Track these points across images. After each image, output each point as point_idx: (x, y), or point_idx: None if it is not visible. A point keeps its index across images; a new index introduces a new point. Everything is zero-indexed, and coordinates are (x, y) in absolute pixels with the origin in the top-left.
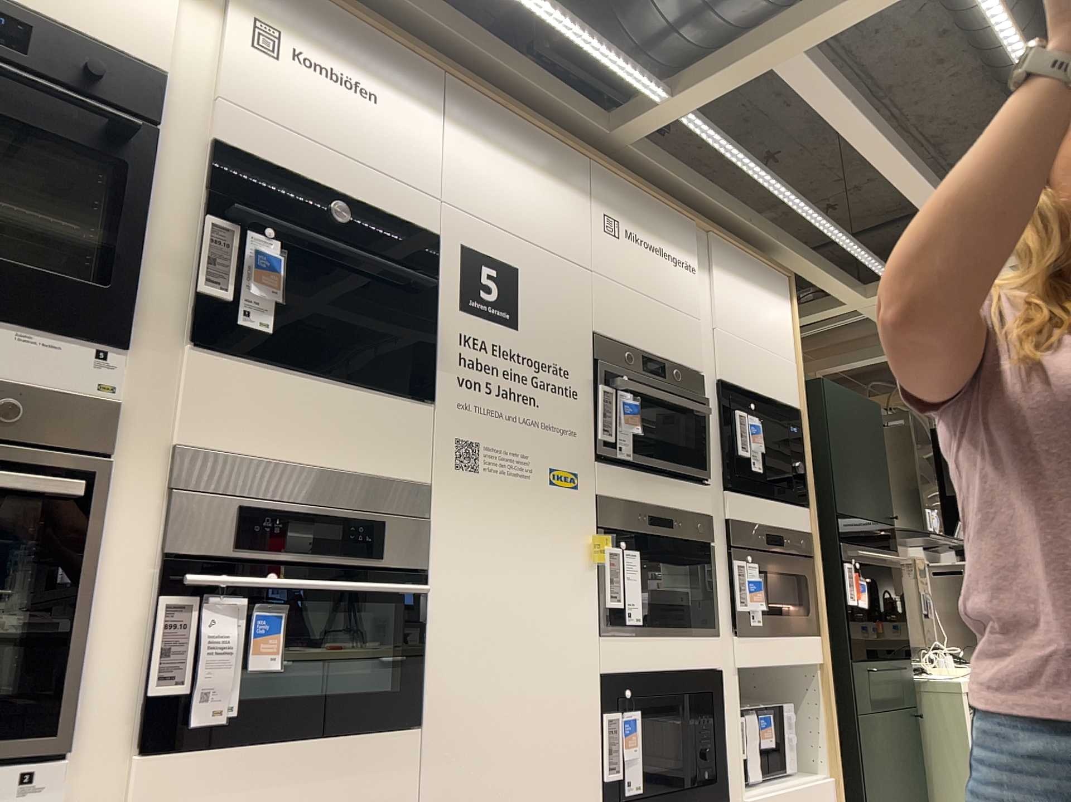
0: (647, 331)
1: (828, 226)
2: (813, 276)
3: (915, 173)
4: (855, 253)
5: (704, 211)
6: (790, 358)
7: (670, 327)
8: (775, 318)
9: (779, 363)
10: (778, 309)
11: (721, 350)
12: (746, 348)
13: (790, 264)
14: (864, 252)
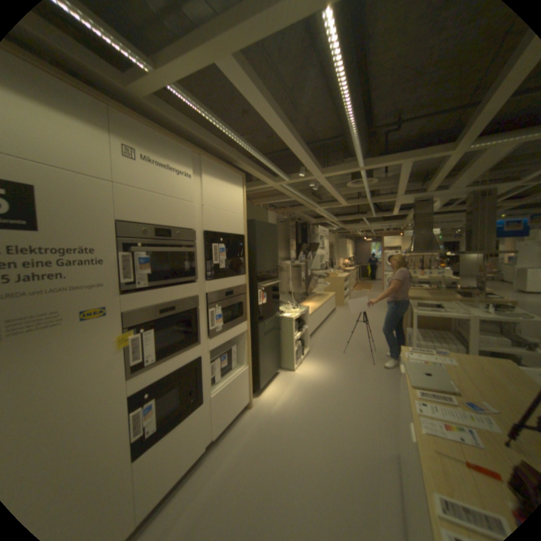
0: (157, 215)
1: (259, 156)
2: (255, 175)
3: (294, 138)
4: (271, 168)
5: (200, 143)
6: (241, 214)
7: (173, 210)
8: (235, 197)
9: (236, 217)
10: (237, 192)
11: (205, 216)
12: (219, 213)
13: (245, 169)
14: (274, 168)
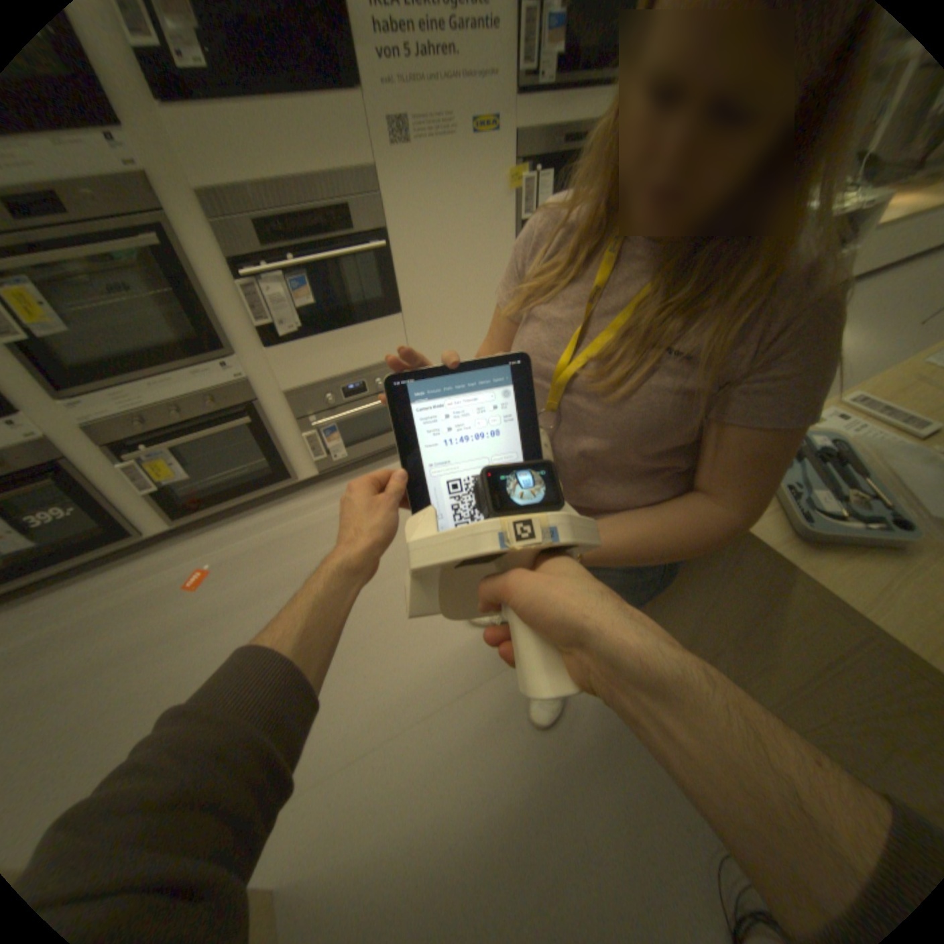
0: None
1: None
2: None
3: None
4: None
5: None
6: None
7: None
8: None
9: None
10: None
11: None
12: None
13: None
14: None
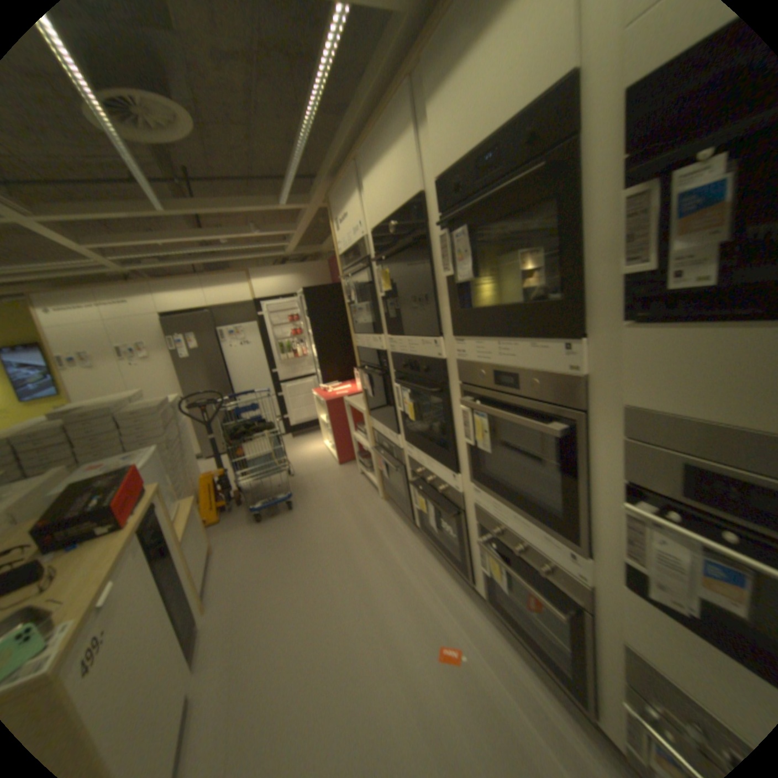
0: None
1: None
2: None
3: None
4: None
5: None
6: None
7: None
8: None
9: None
10: None
11: None
12: None
13: None
14: None
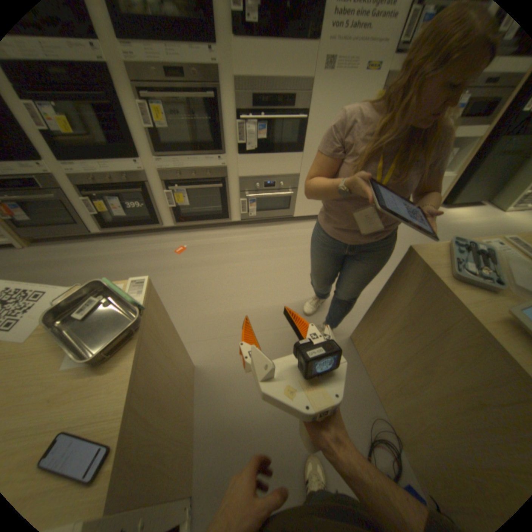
0: None
1: None
2: None
3: None
4: None
5: None
6: None
7: None
8: None
9: None
10: None
11: None
12: None
13: None
14: None
